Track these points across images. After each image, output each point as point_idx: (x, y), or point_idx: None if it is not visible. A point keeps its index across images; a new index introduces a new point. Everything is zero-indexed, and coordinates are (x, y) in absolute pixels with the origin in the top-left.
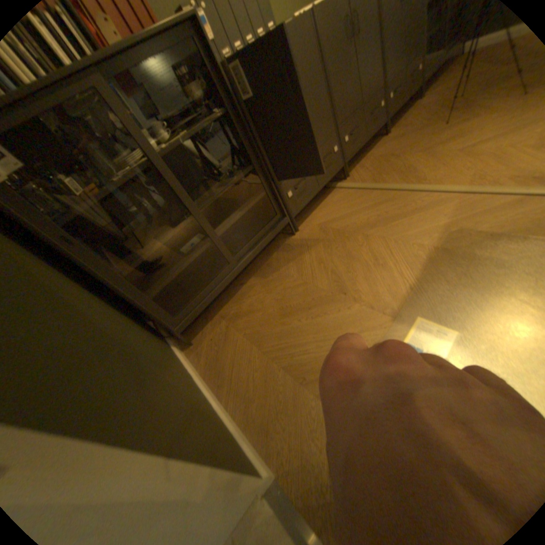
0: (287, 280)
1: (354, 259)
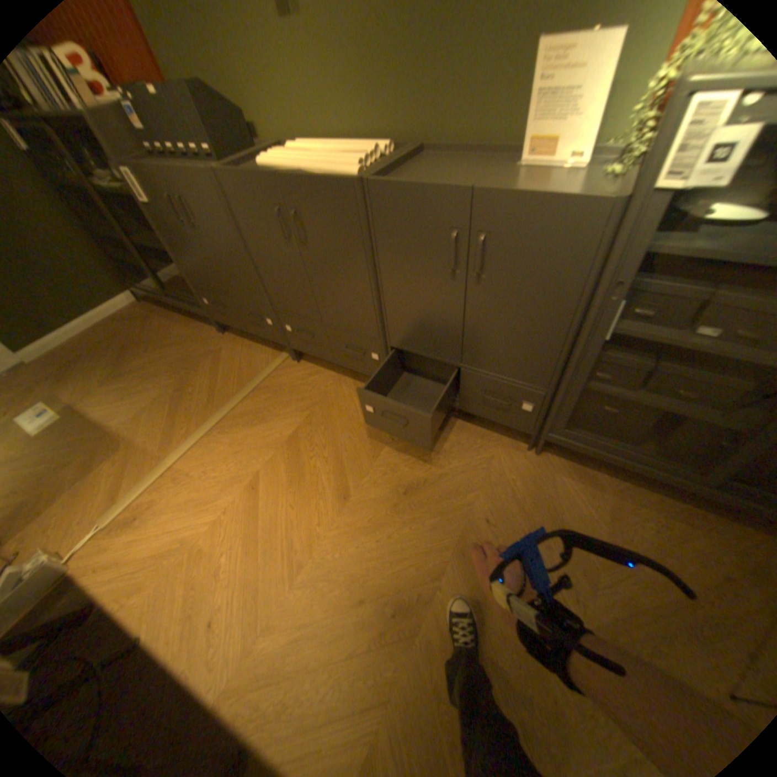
0: (159, 340)
1: (144, 379)
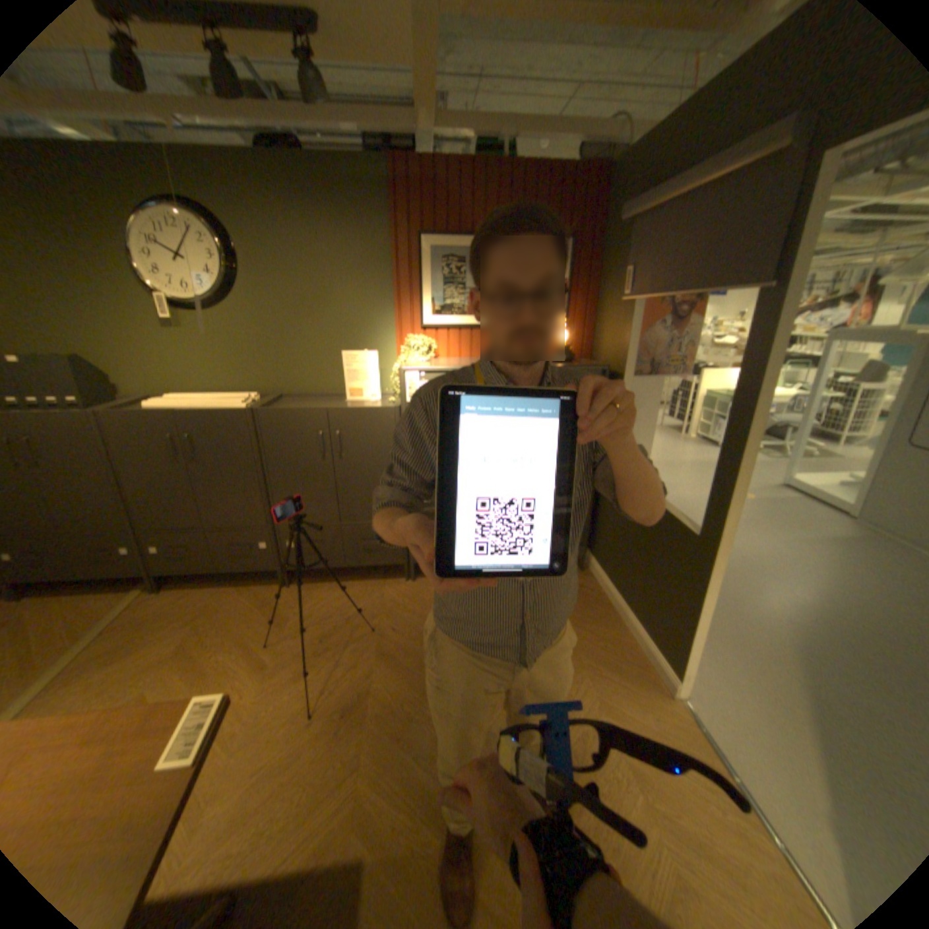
0: None
1: None
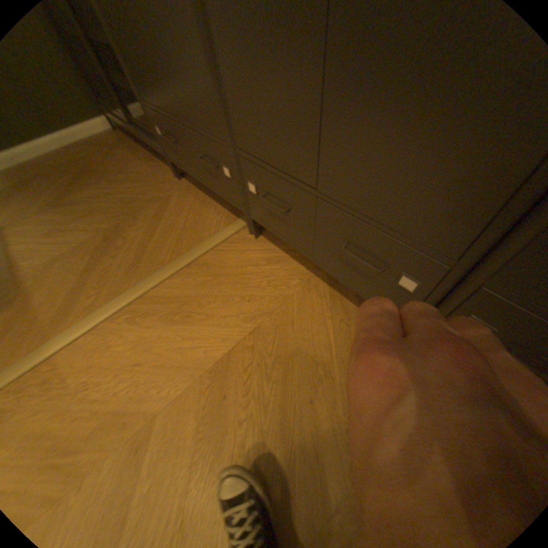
0: (115, 174)
1: (81, 218)
